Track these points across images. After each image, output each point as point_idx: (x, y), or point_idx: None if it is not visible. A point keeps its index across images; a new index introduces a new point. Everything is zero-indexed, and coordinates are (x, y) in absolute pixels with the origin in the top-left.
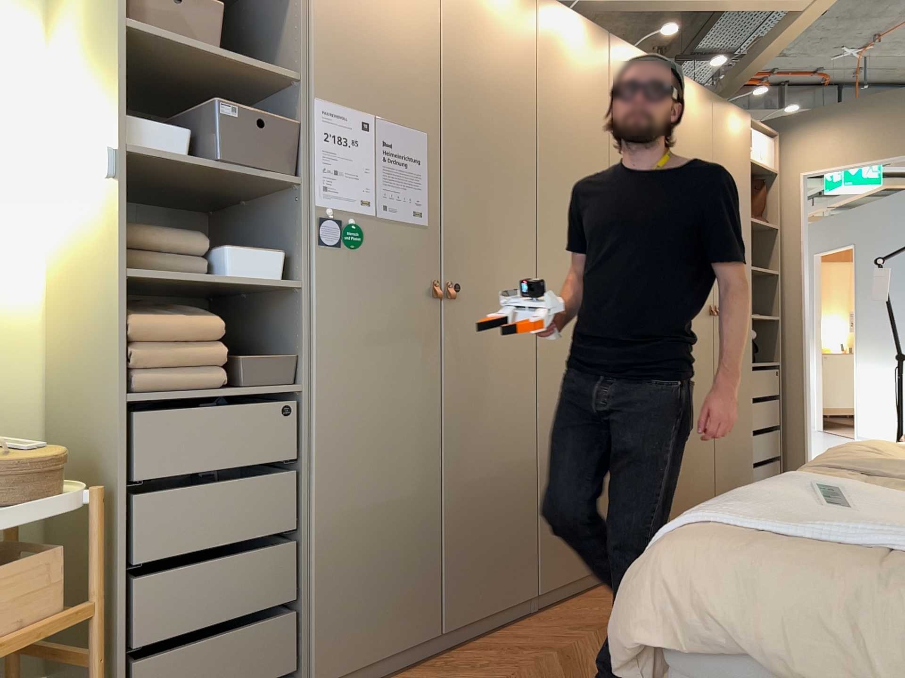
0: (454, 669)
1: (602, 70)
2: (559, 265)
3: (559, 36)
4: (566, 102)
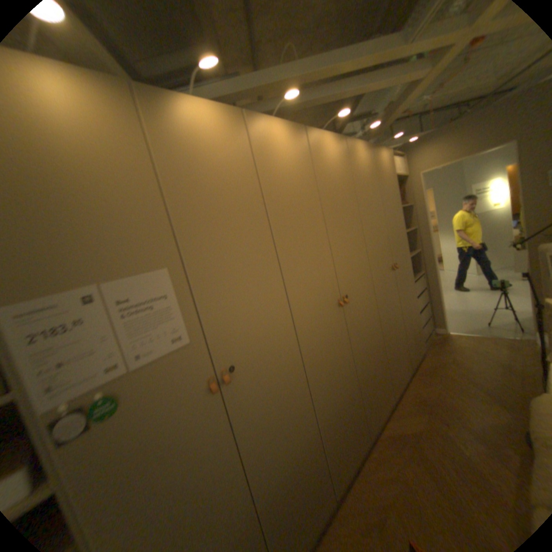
0: None
1: (304, 156)
2: (304, 302)
3: (267, 142)
4: (284, 189)
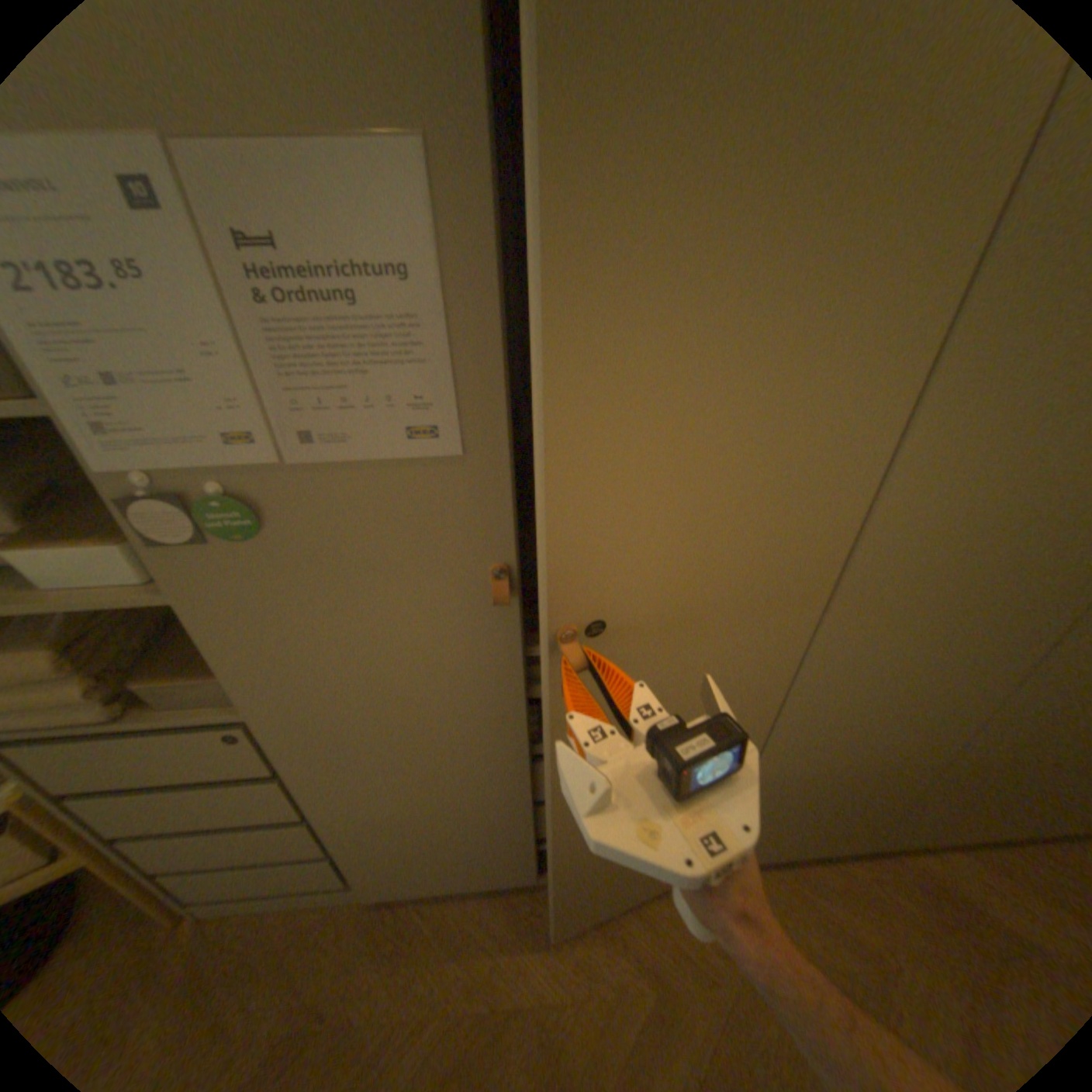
0: (531, 933)
1: None
2: (964, 485)
3: None
4: None
